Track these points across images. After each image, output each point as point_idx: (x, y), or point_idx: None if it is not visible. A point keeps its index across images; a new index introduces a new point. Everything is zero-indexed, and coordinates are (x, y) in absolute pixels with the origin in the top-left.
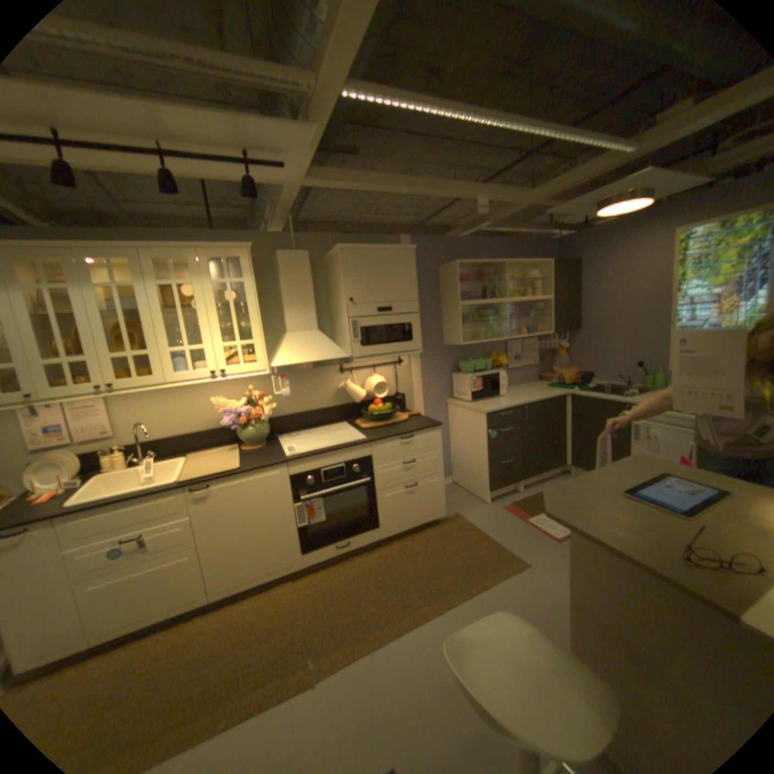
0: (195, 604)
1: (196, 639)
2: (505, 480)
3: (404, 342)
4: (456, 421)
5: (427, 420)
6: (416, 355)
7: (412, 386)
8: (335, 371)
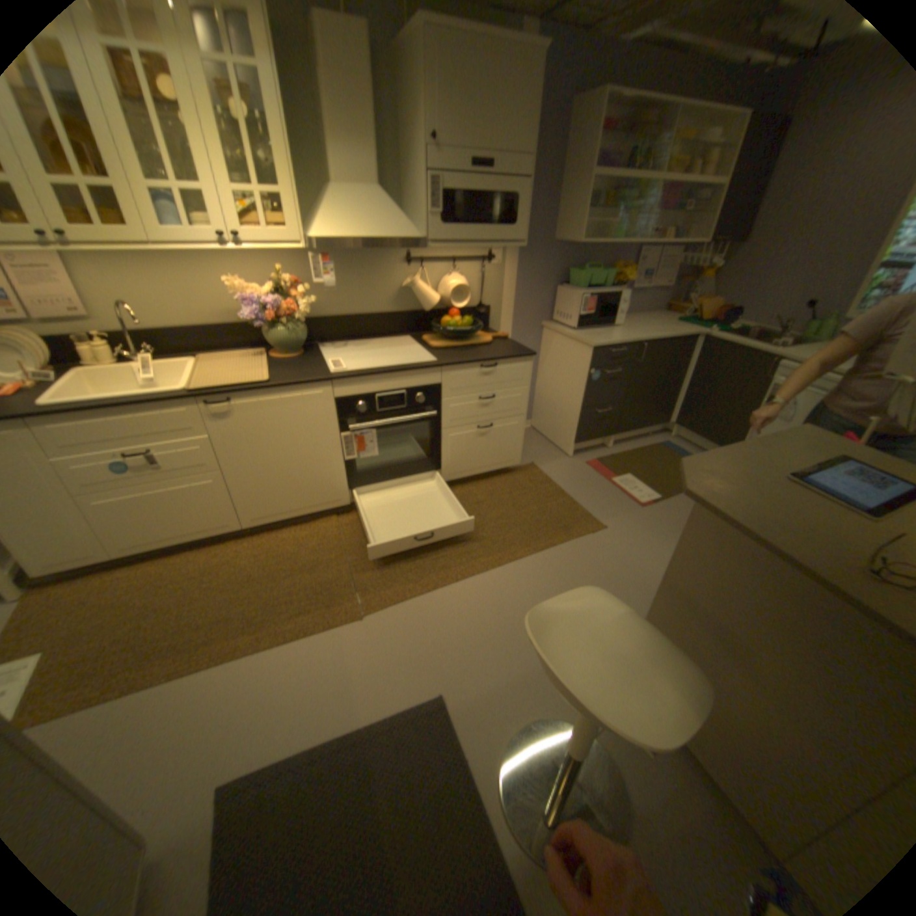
0: (227, 529)
1: (232, 563)
2: (595, 432)
3: (503, 226)
4: (551, 352)
5: (517, 347)
6: (514, 250)
7: (501, 297)
8: (399, 261)
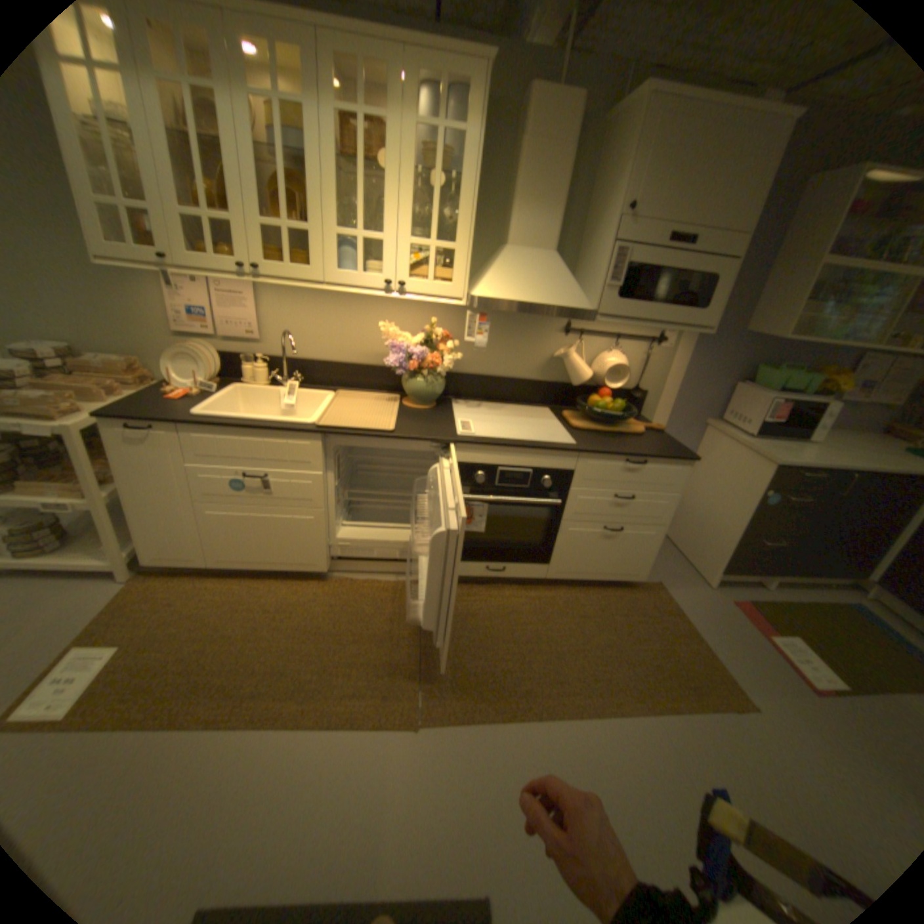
0: (314, 567)
1: (308, 605)
2: (756, 567)
3: (692, 308)
4: (713, 456)
5: (676, 445)
6: (693, 334)
7: (665, 384)
8: (557, 329)
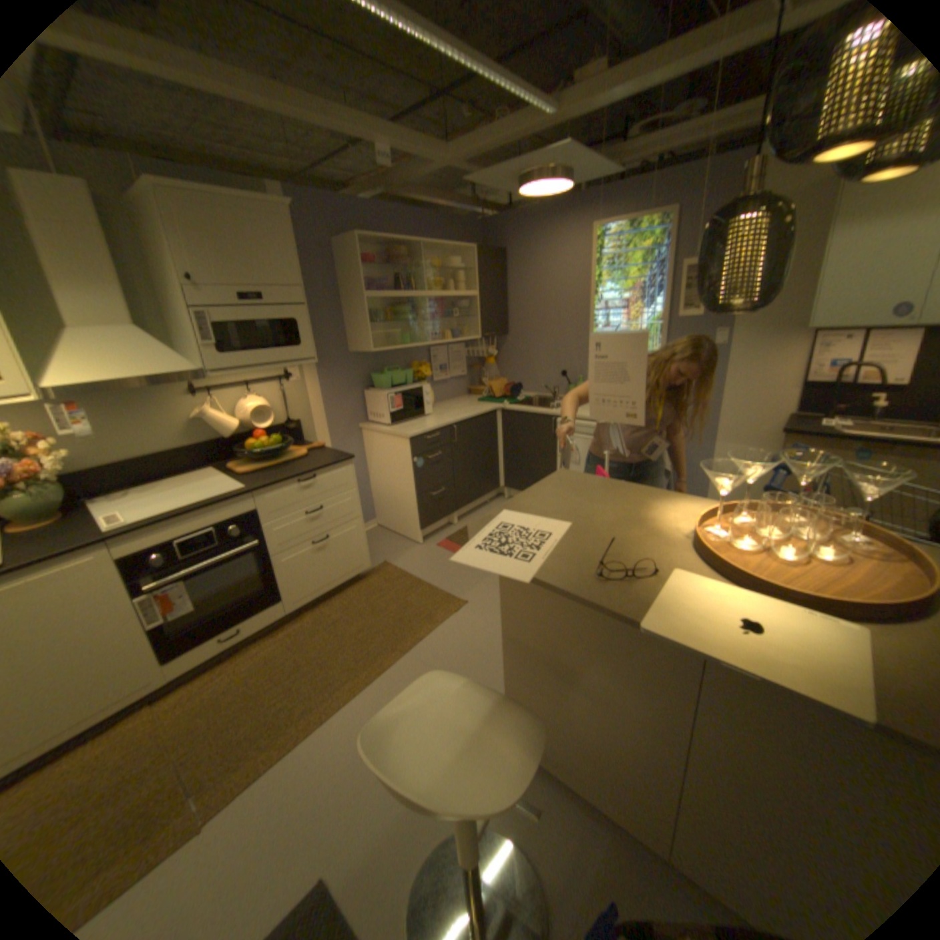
0: None
1: None
2: (436, 513)
3: (288, 347)
4: (375, 450)
5: (334, 453)
6: (311, 365)
7: (310, 409)
8: (181, 392)
